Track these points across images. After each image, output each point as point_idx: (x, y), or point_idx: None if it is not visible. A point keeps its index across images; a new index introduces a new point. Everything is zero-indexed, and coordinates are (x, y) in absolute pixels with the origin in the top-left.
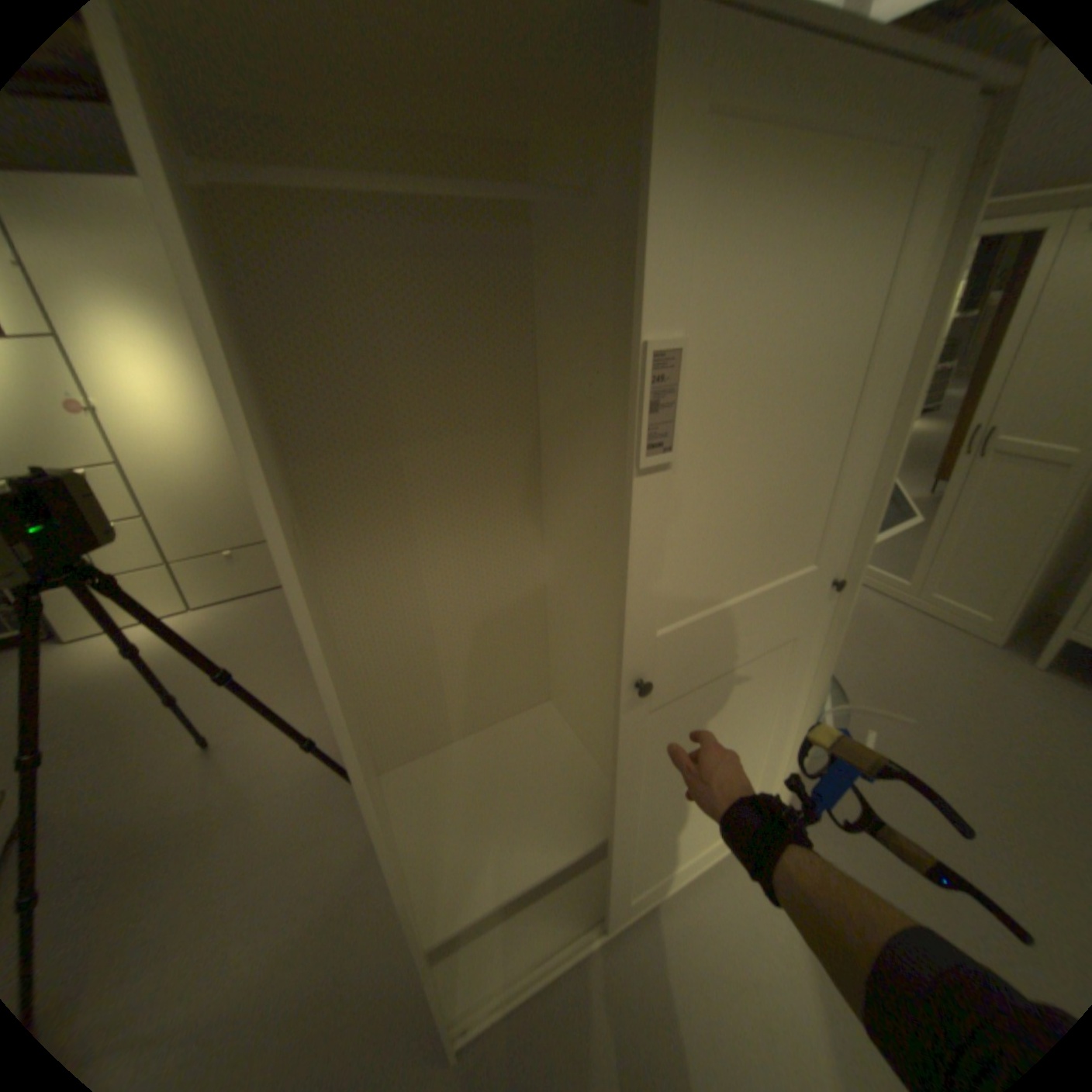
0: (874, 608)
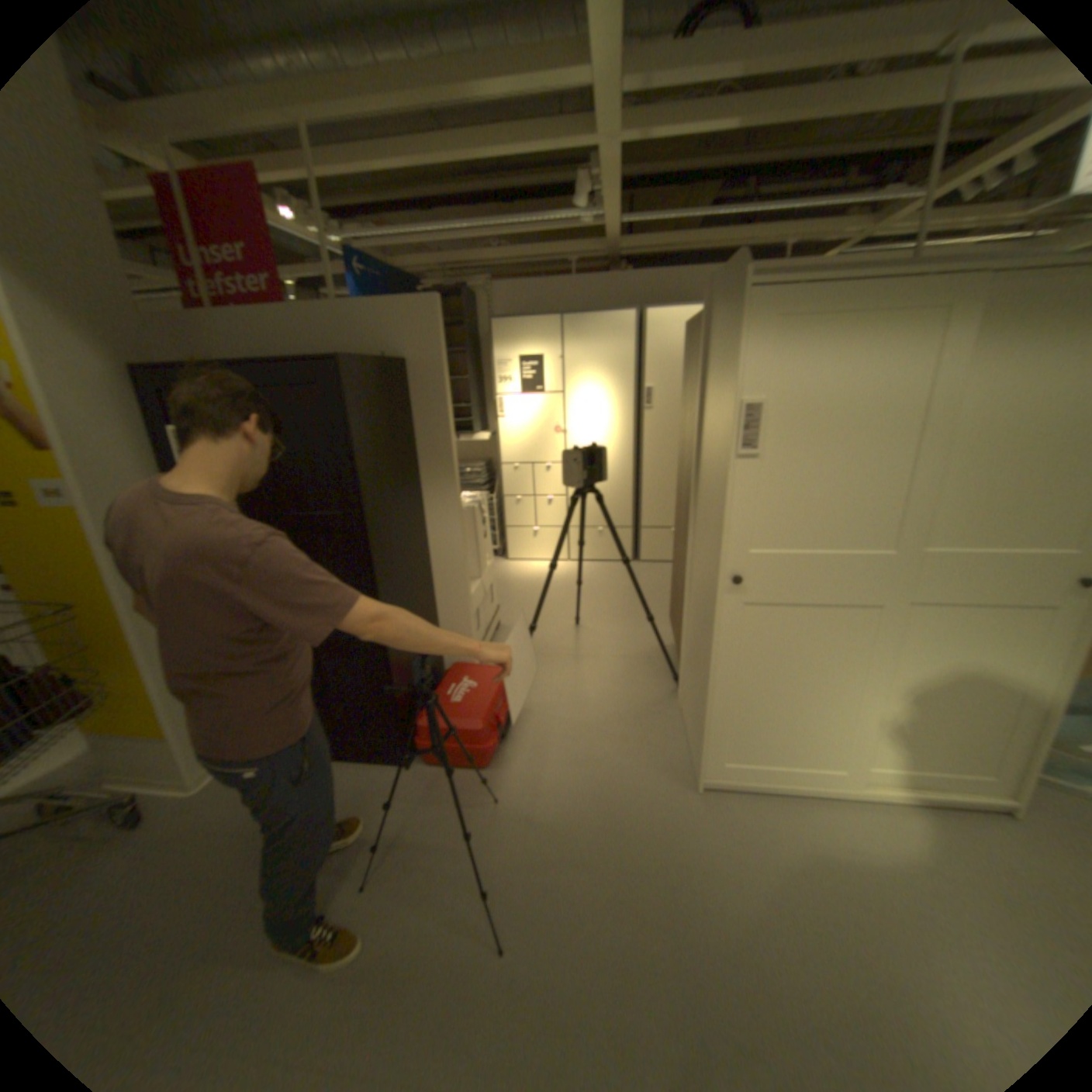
0: None
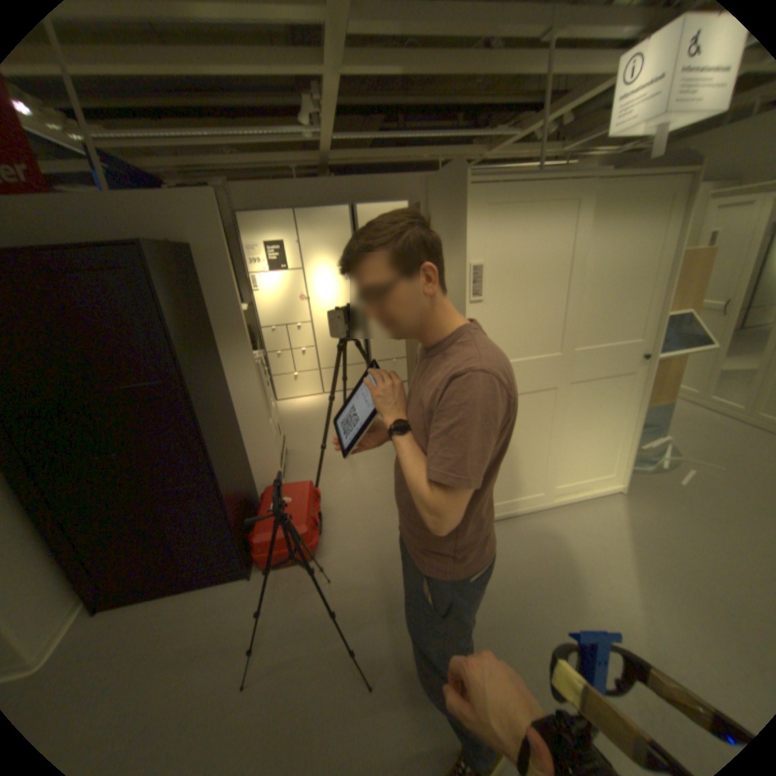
0: (717, 422)
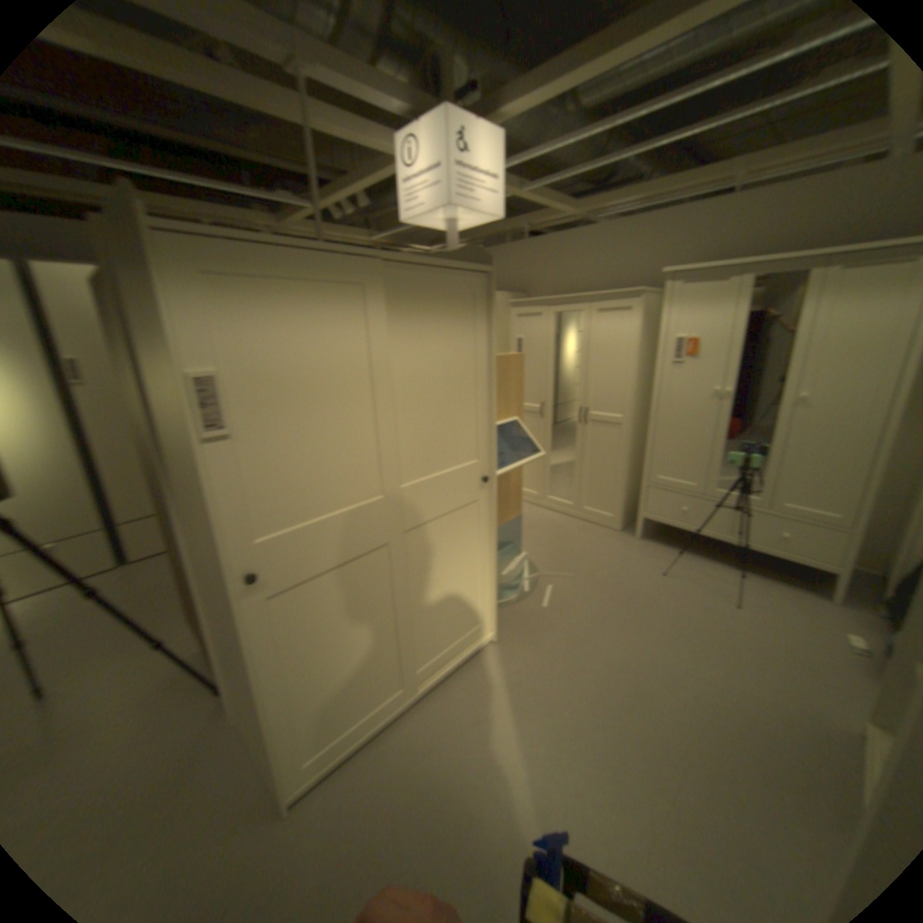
0: (558, 522)
